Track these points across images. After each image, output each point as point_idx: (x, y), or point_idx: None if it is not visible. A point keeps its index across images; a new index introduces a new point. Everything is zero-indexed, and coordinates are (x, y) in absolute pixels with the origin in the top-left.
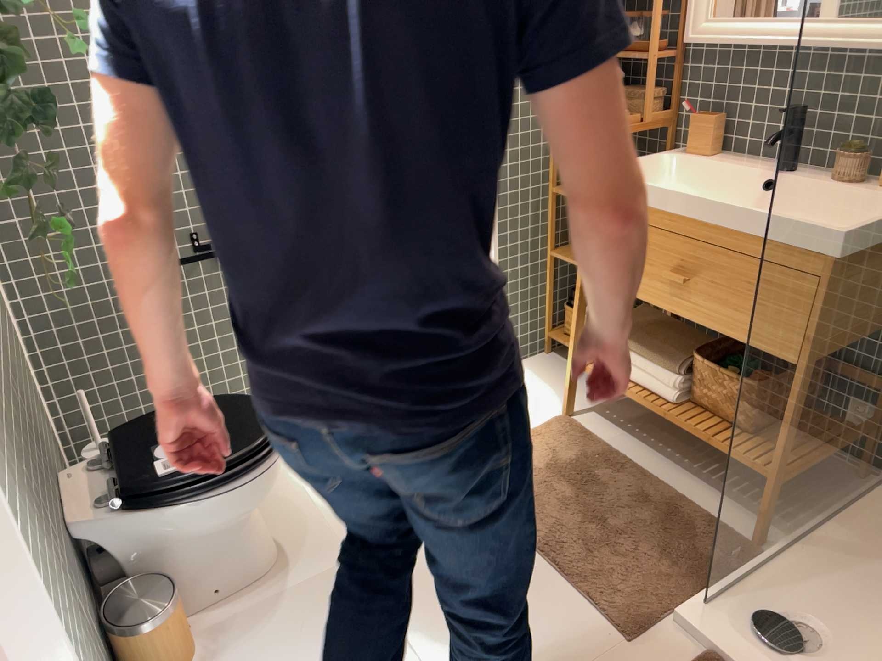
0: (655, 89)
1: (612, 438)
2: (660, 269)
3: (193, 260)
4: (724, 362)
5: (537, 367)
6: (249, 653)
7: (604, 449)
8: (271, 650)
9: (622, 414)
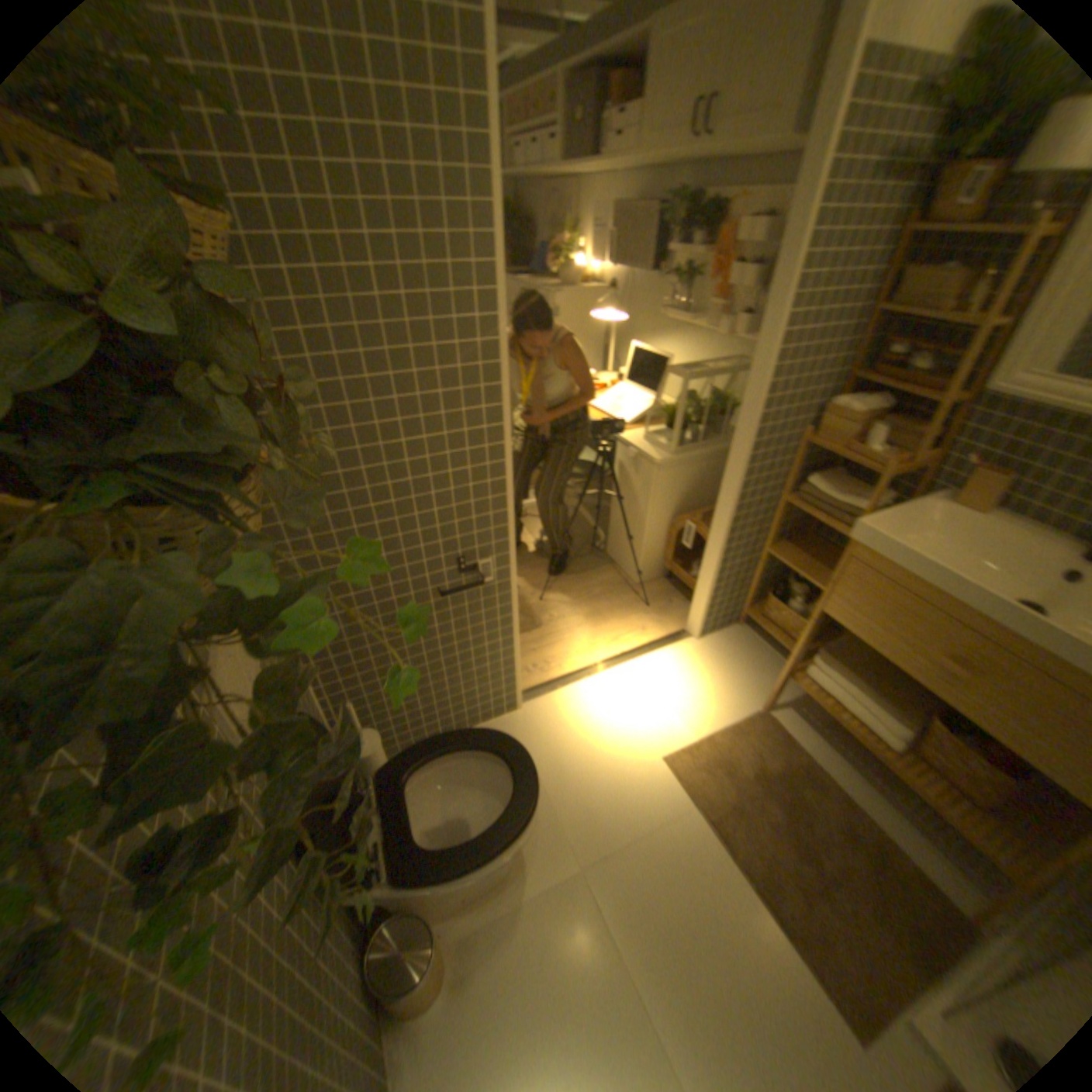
0: (926, 419)
1: (815, 749)
2: (917, 629)
3: (460, 588)
4: (959, 722)
5: (733, 641)
6: (495, 986)
7: (809, 762)
8: (515, 985)
9: (819, 715)
